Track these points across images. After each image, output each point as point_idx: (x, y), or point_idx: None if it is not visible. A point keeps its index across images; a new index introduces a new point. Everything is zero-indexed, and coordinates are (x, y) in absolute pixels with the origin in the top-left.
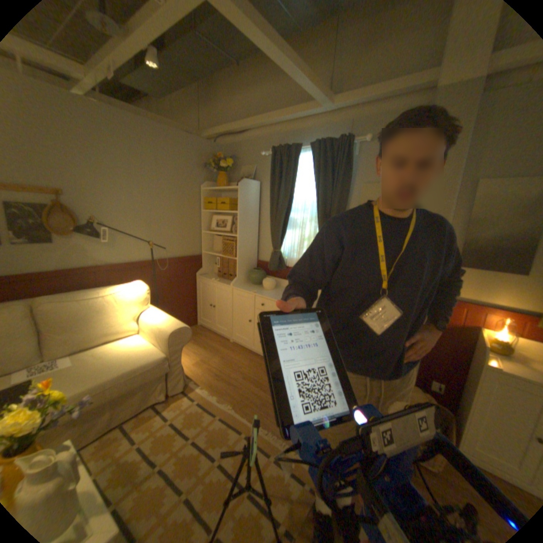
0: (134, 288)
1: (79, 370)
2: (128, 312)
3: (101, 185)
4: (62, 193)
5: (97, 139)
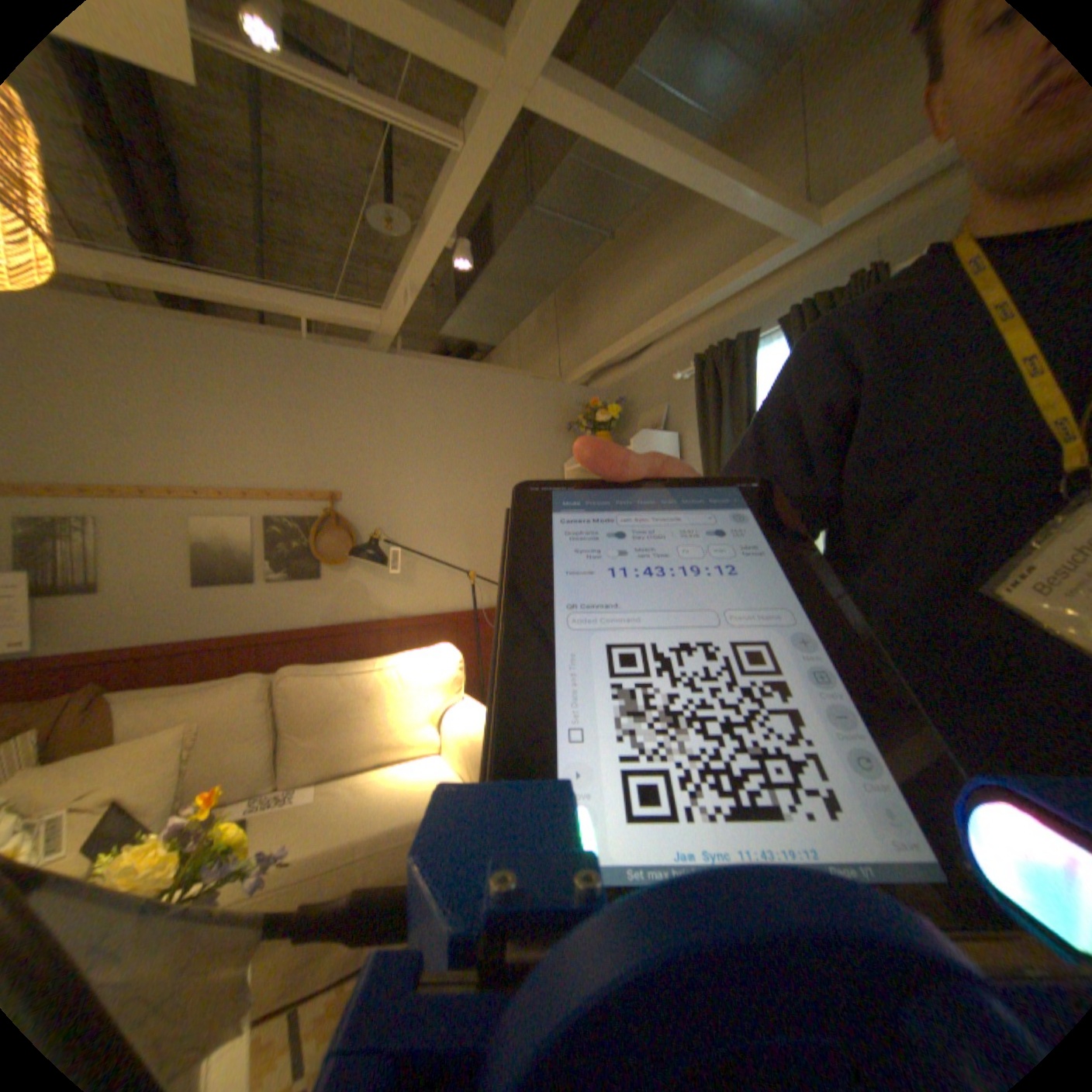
0: (436, 654)
1: (322, 810)
2: (421, 702)
3: (398, 479)
4: (342, 495)
5: (395, 408)
